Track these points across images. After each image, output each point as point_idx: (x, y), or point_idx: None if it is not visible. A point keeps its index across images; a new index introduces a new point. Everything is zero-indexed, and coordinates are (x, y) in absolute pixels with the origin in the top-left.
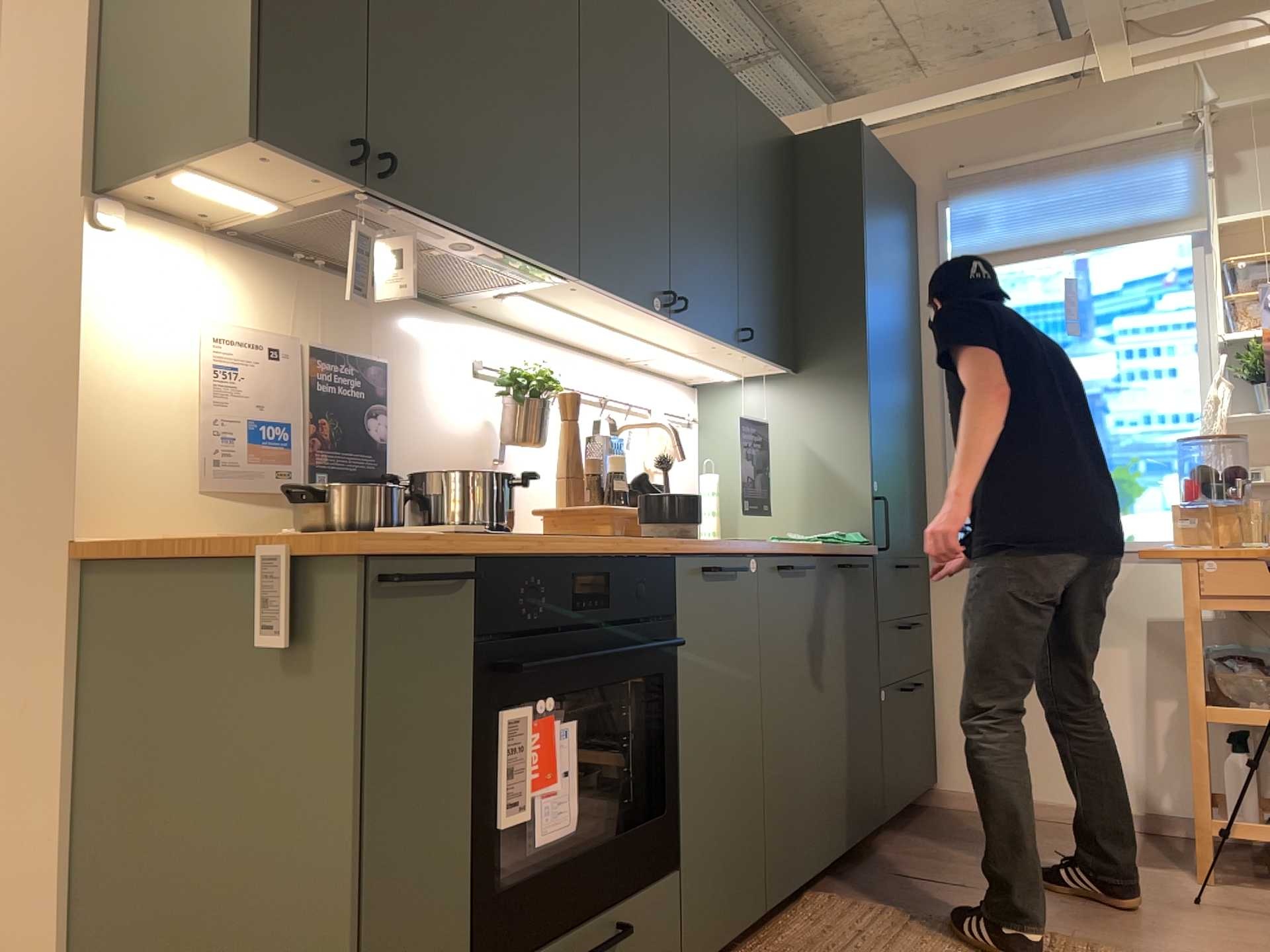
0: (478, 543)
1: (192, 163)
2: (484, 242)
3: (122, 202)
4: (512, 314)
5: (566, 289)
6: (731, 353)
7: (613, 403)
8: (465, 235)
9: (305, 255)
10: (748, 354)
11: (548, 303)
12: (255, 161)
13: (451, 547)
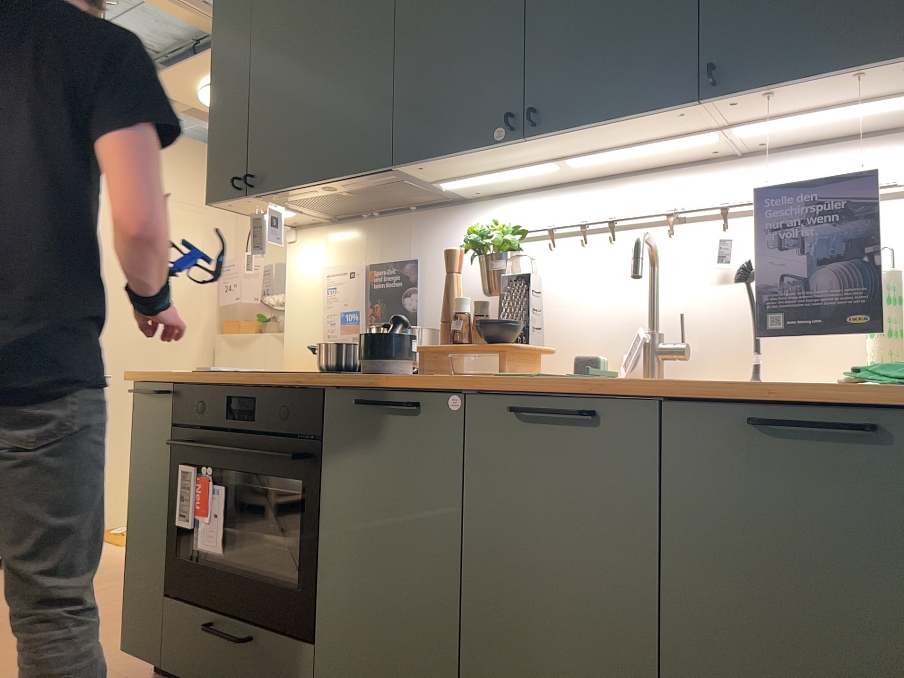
0: (167, 376)
1: (244, 214)
2: (321, 184)
3: (300, 227)
4: (513, 184)
5: (428, 170)
6: (741, 105)
7: (699, 215)
8: (310, 186)
9: (364, 214)
10: (758, 94)
11: (463, 177)
12: (234, 207)
13: (158, 377)
